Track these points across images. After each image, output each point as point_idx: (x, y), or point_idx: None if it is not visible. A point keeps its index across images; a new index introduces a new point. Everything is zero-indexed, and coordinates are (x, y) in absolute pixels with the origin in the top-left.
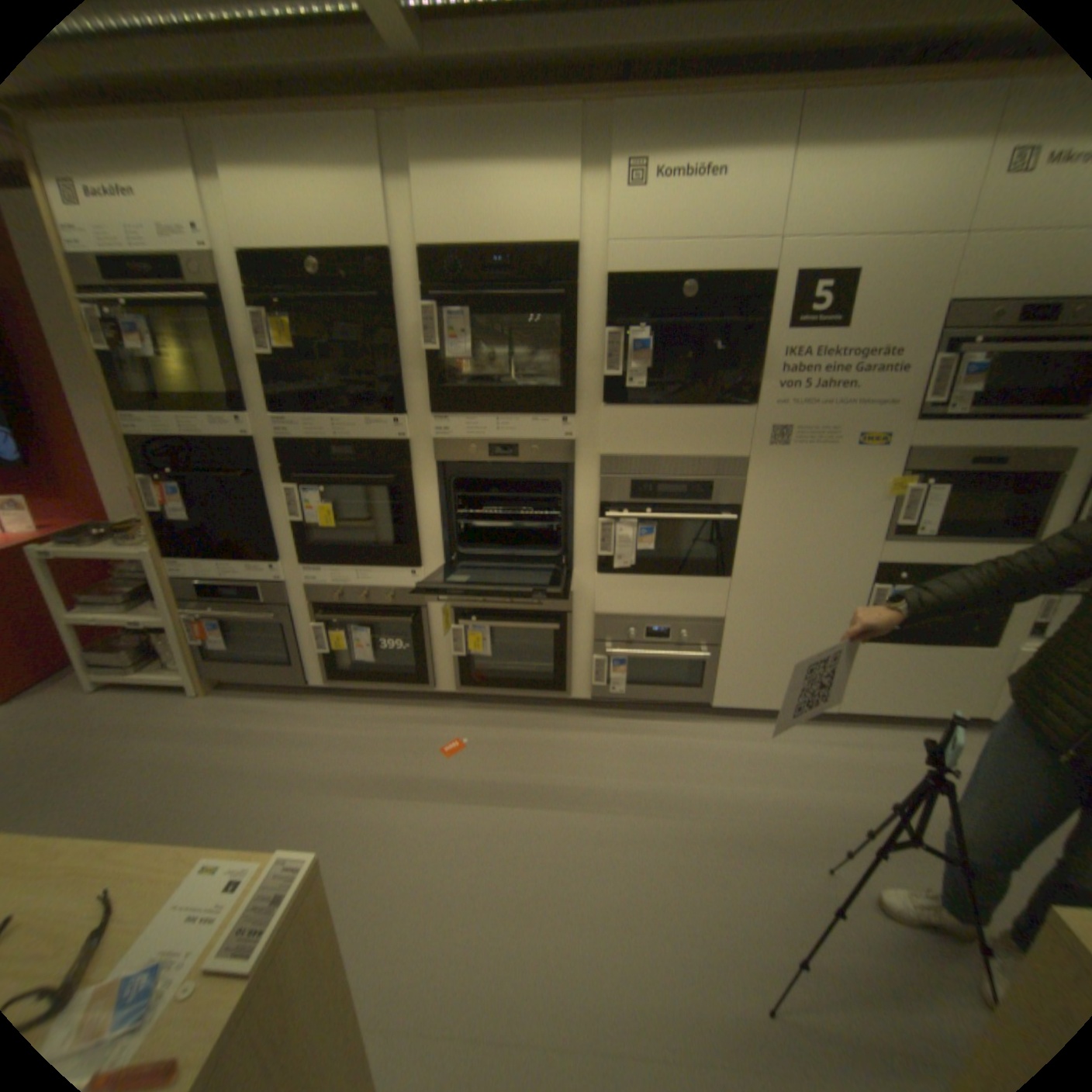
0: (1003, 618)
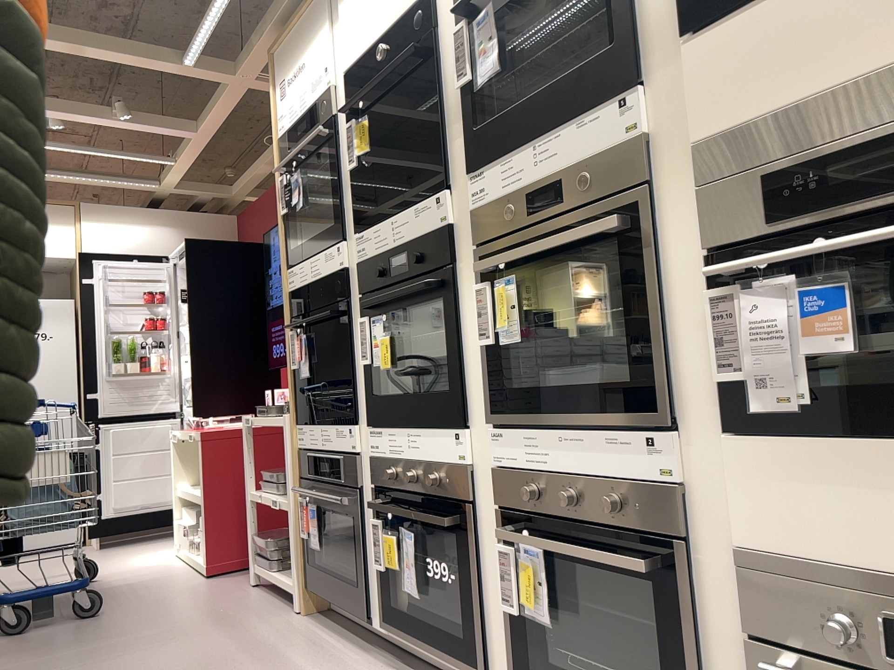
0: None
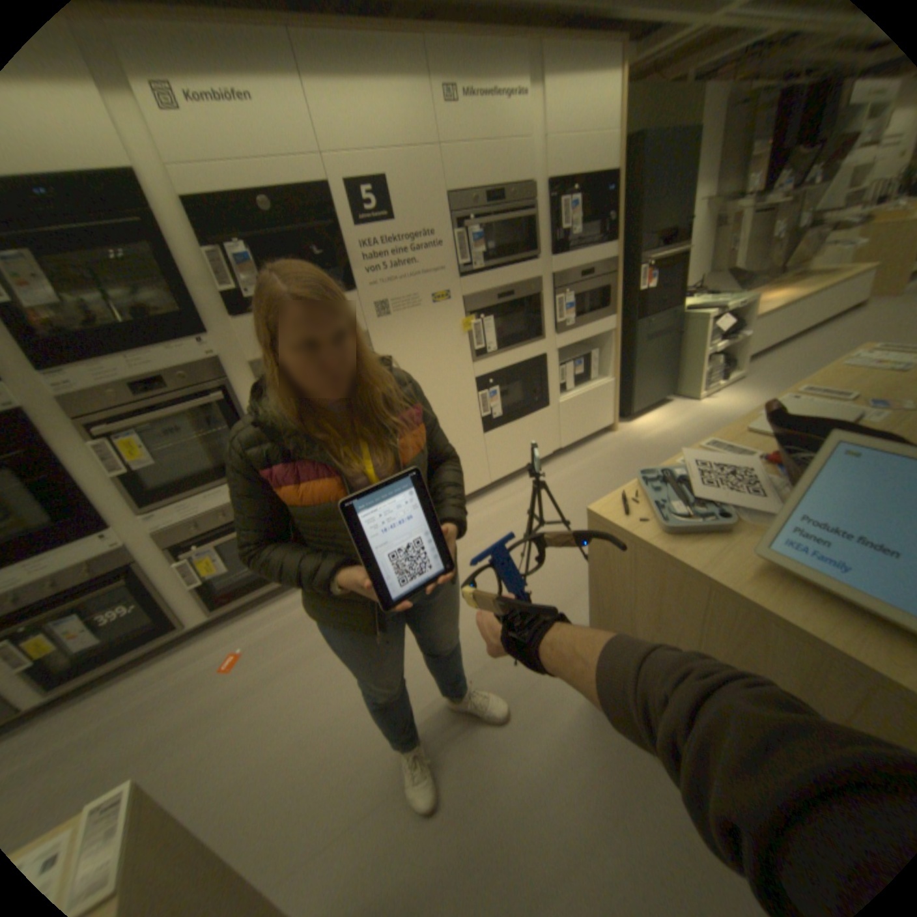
0: (545, 389)
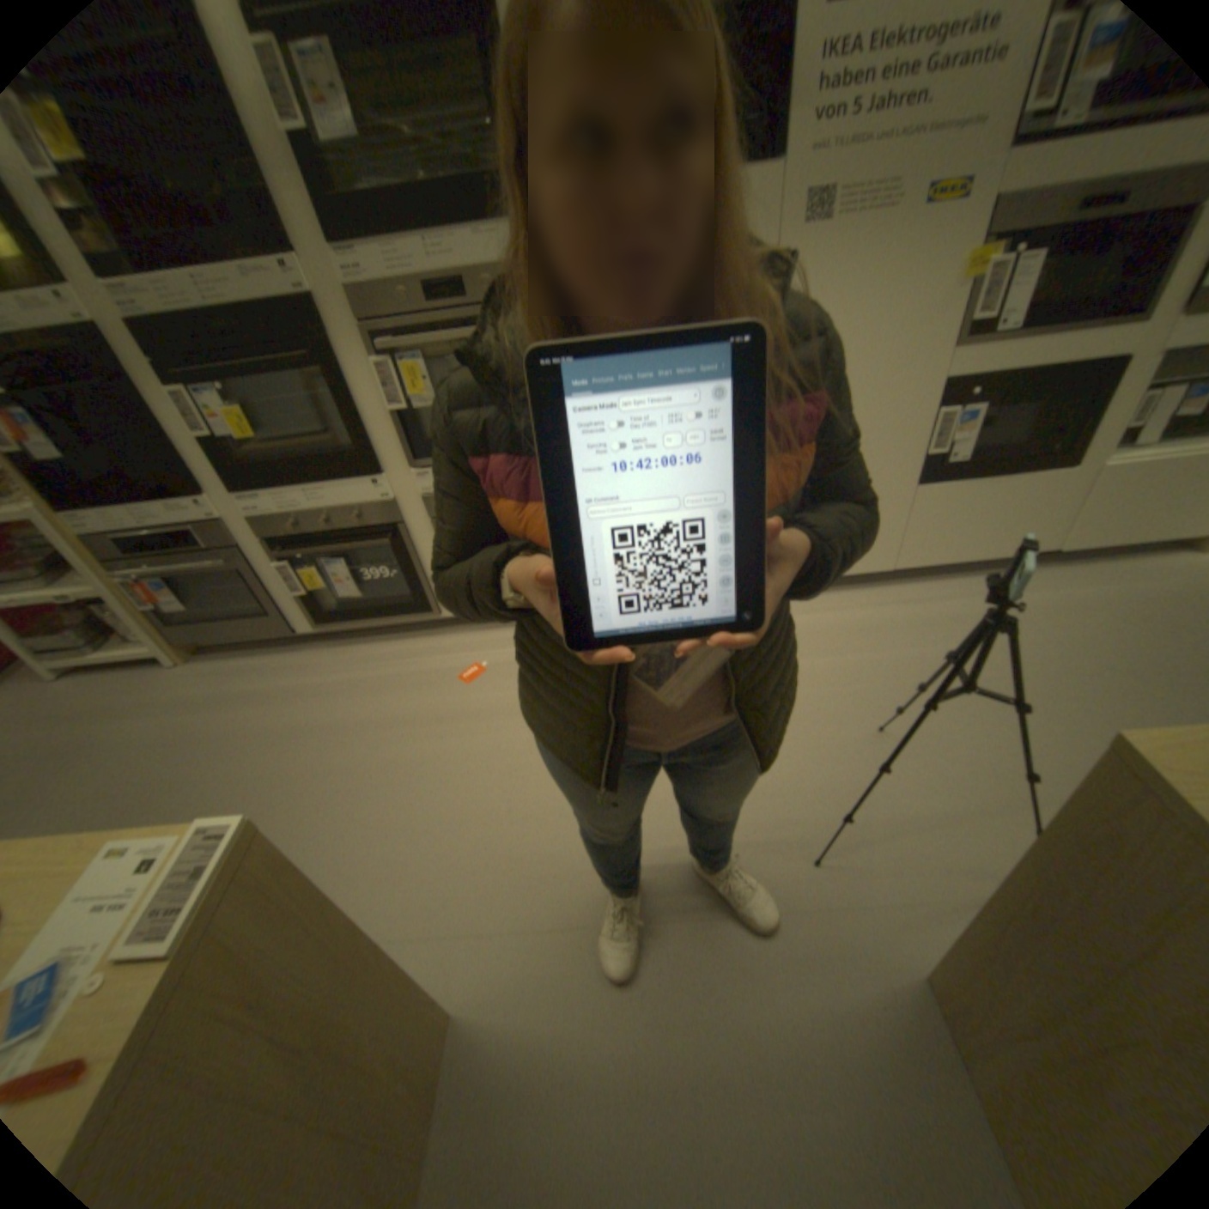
0: (1091, 429)
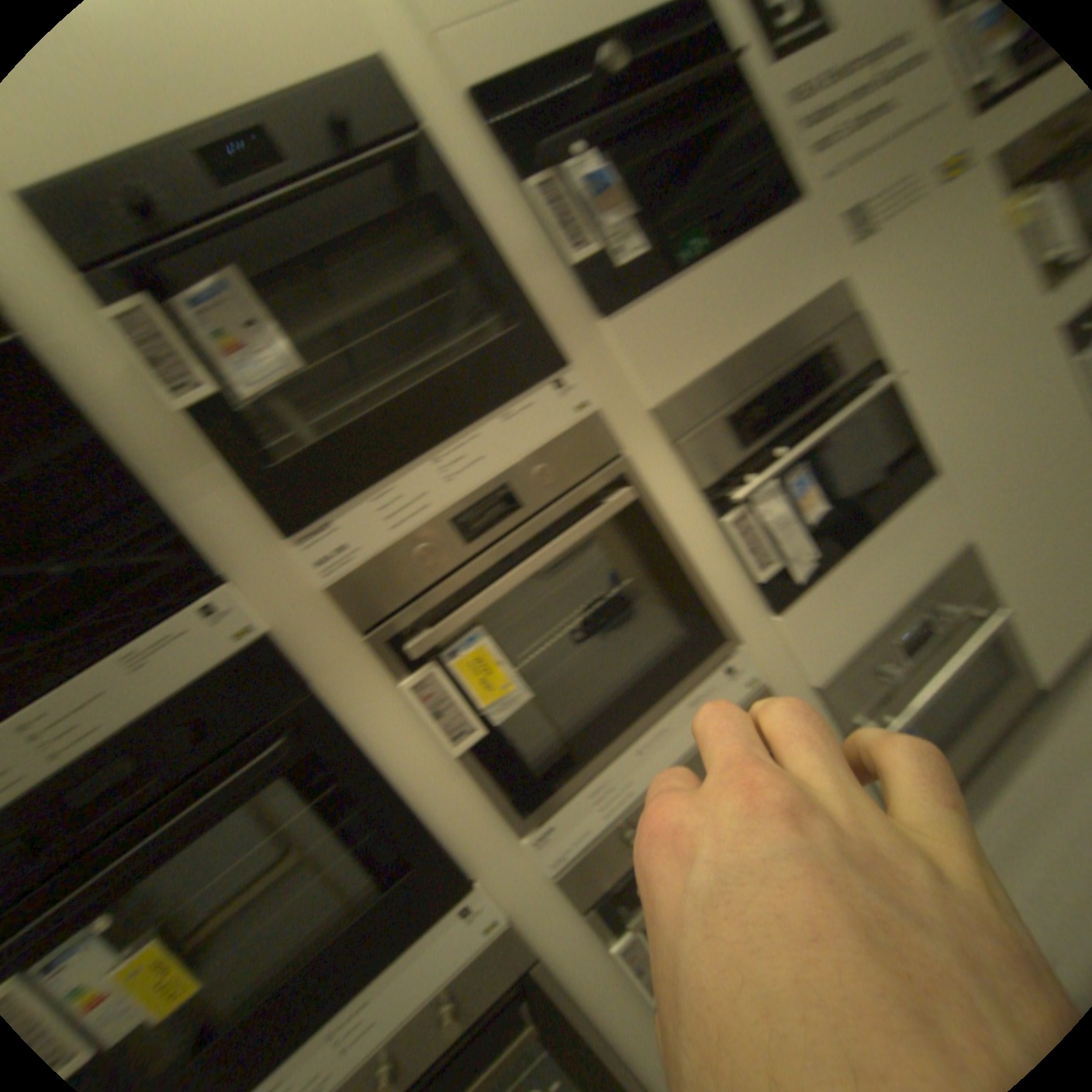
0: None
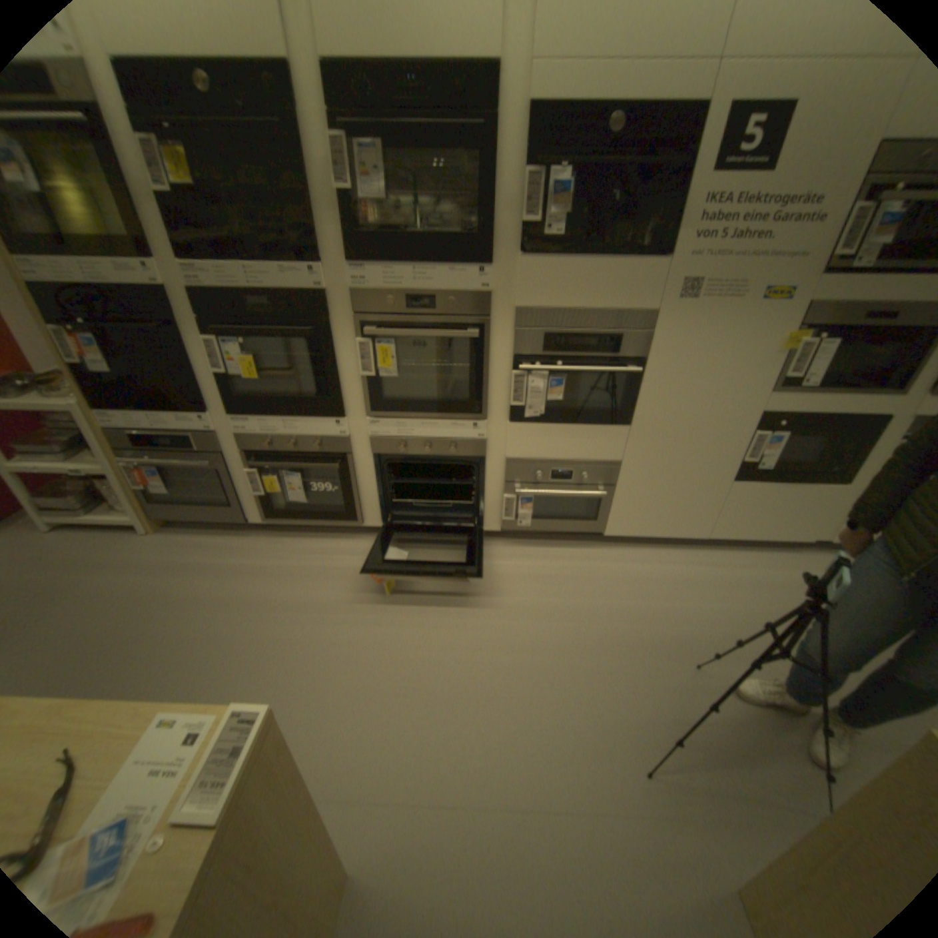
0: (860, 460)
